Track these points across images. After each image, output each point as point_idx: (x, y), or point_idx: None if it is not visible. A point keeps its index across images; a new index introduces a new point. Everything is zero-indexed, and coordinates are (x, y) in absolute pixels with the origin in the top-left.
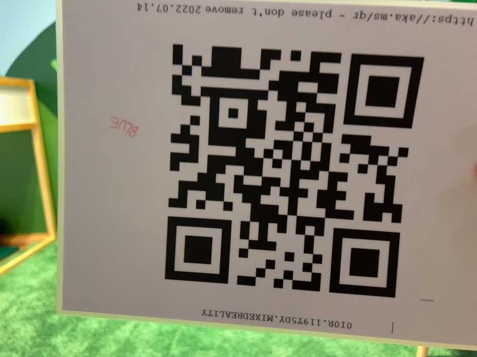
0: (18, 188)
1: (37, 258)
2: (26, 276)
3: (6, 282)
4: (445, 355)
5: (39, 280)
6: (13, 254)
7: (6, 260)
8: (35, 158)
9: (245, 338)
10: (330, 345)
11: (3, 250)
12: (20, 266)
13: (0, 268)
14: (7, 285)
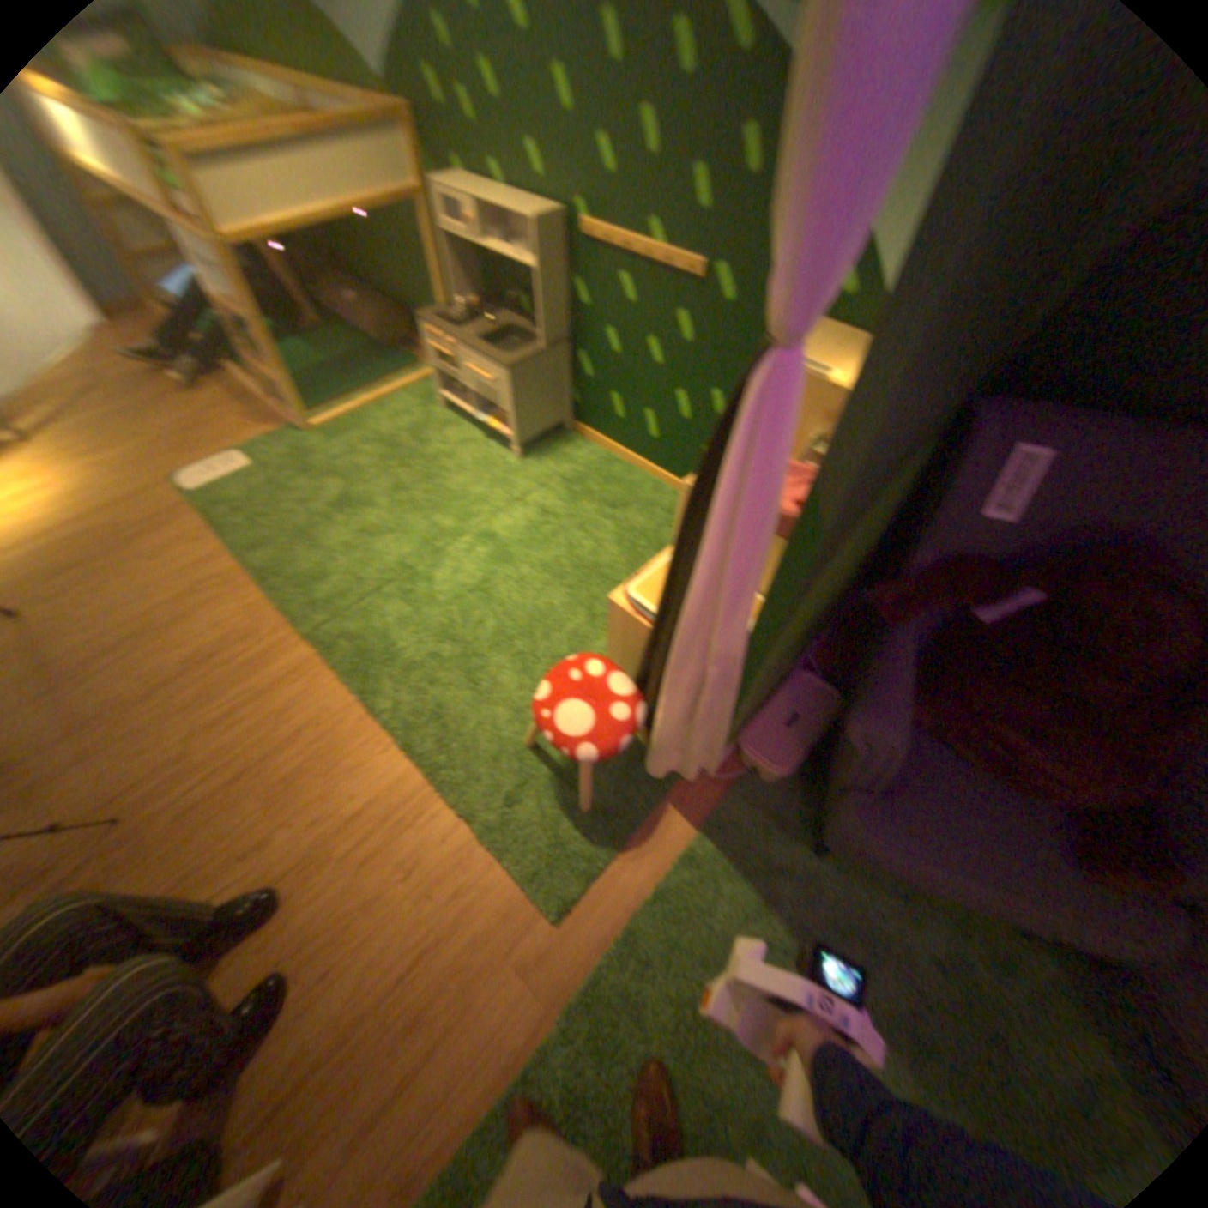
0: (419, 280)
1: (416, 390)
2: (387, 416)
3: (368, 416)
4: (553, 753)
5: (392, 427)
6: (409, 369)
7: (396, 377)
8: (422, 246)
9: (444, 612)
10: (488, 669)
11: (401, 361)
12: (396, 395)
13: (380, 390)
14: (365, 421)
